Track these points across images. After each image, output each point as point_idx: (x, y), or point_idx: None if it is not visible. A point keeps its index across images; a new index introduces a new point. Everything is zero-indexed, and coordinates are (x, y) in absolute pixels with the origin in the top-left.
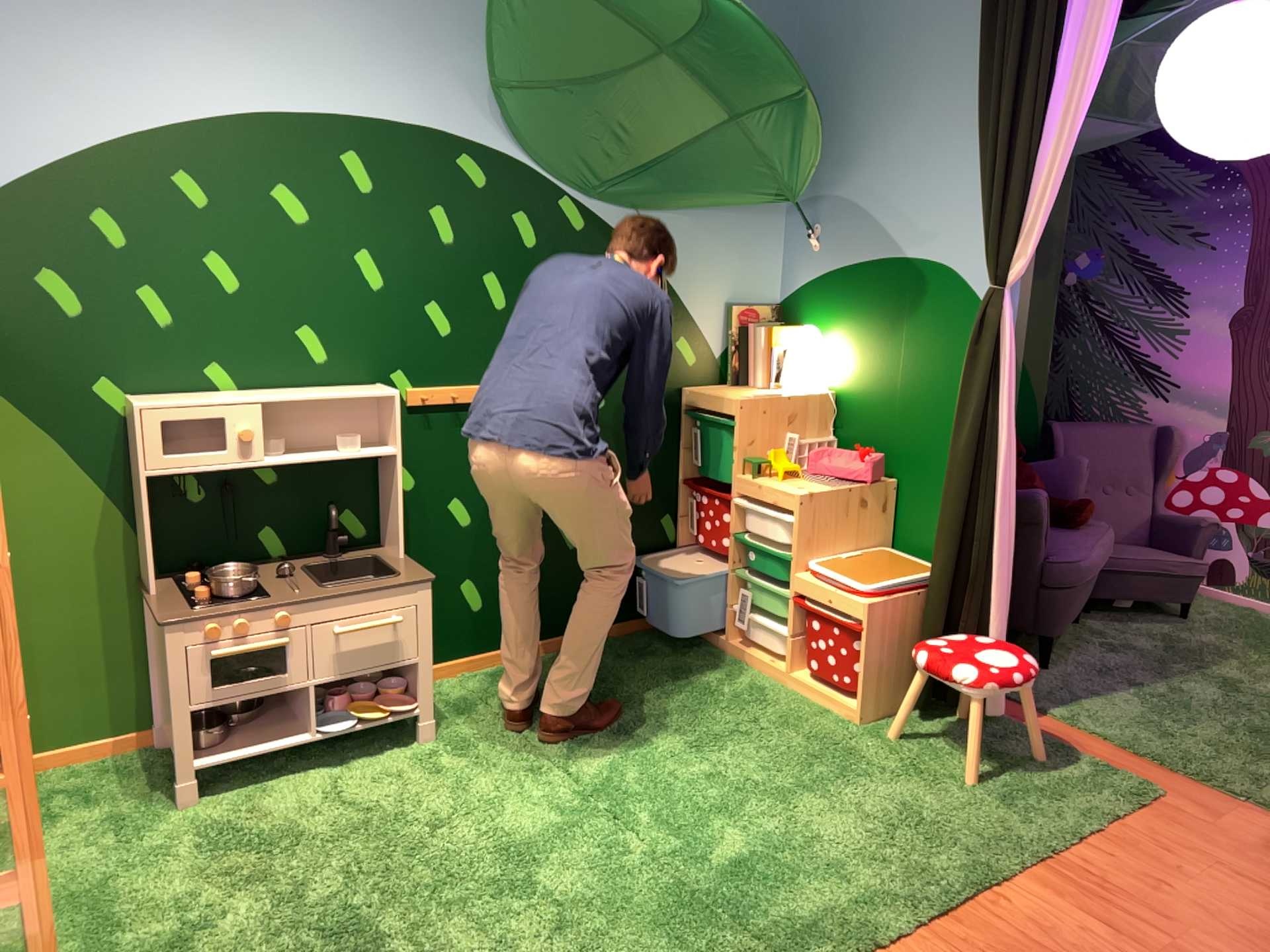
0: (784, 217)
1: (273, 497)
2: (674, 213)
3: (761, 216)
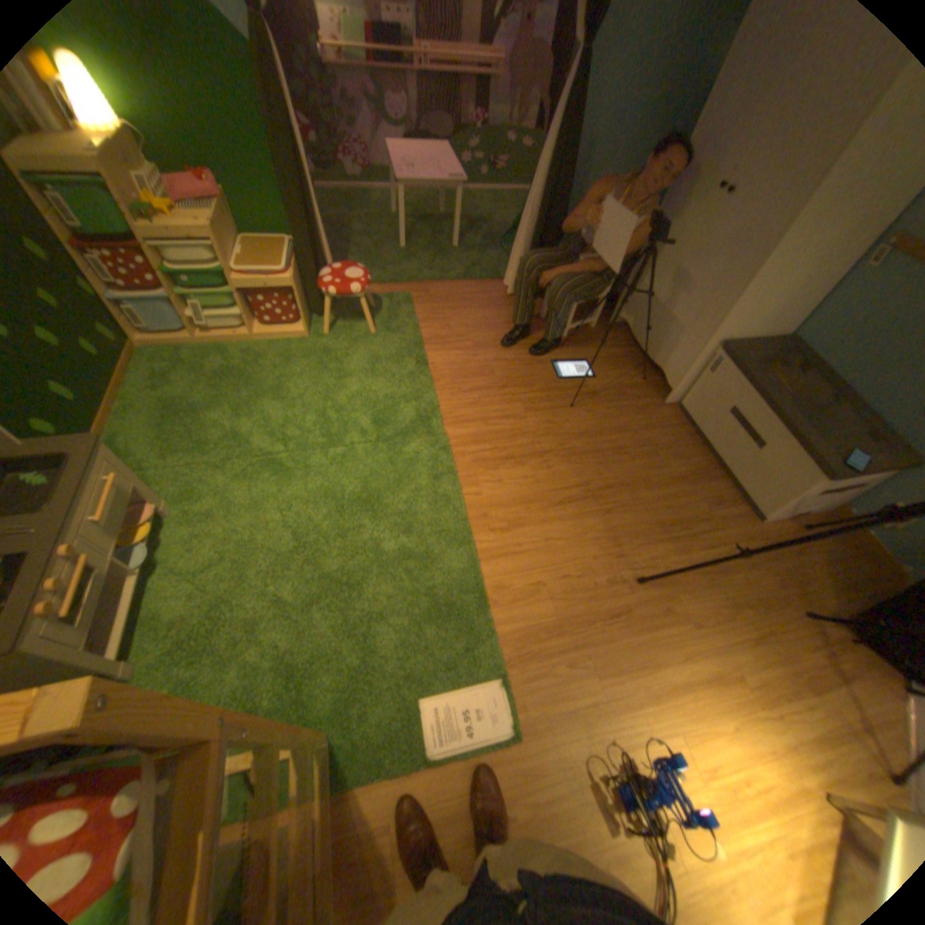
0: None
1: None
2: None
3: None
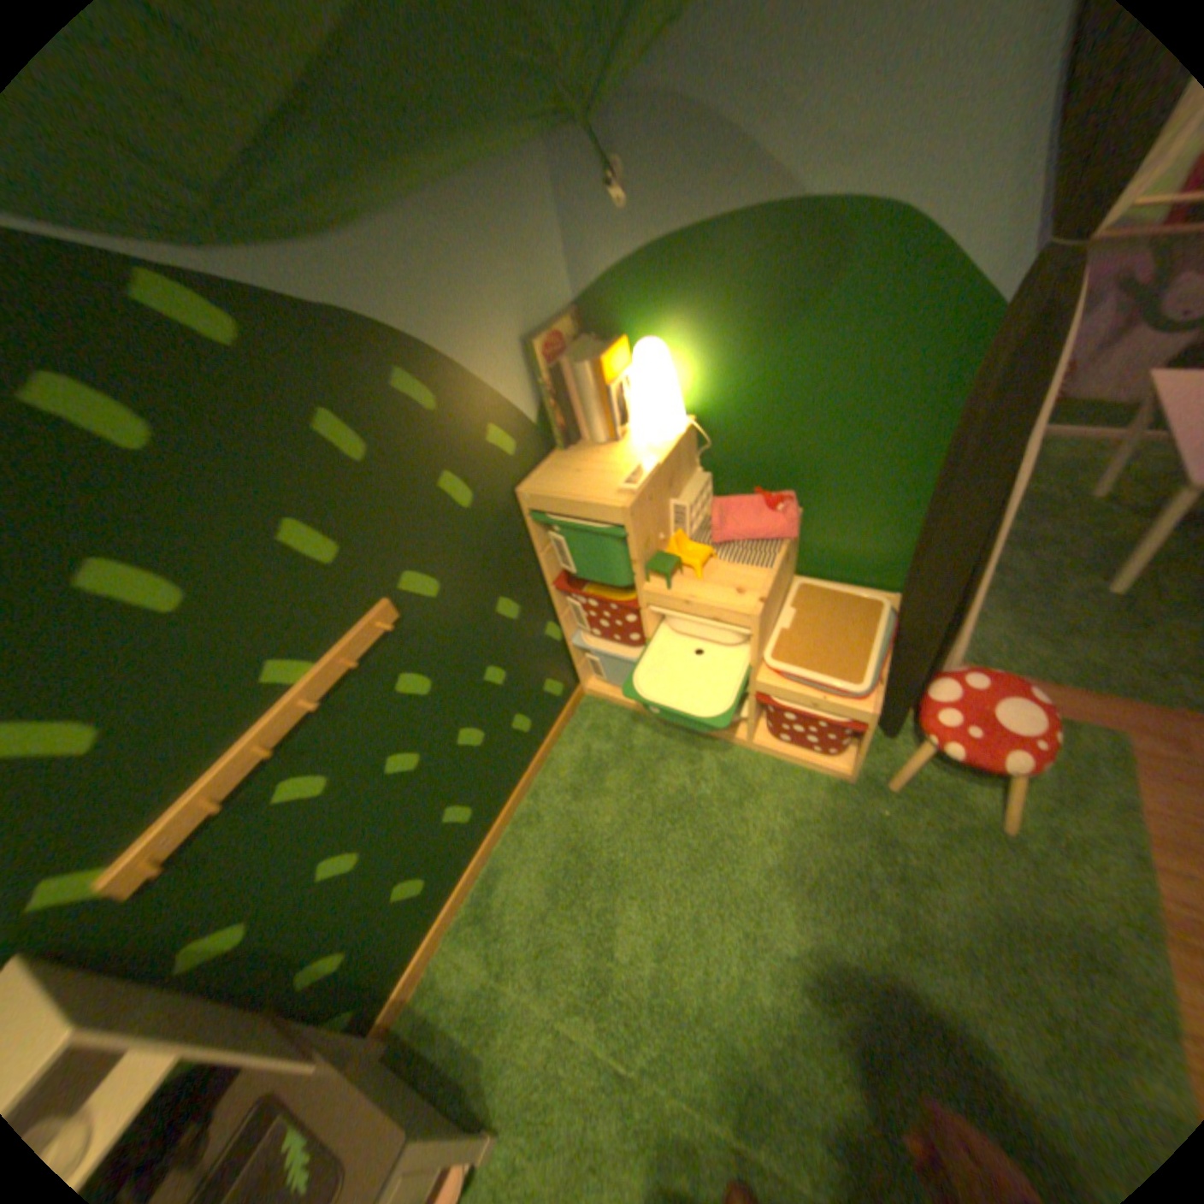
0: (547, 153)
1: None
2: (397, 213)
3: (518, 164)
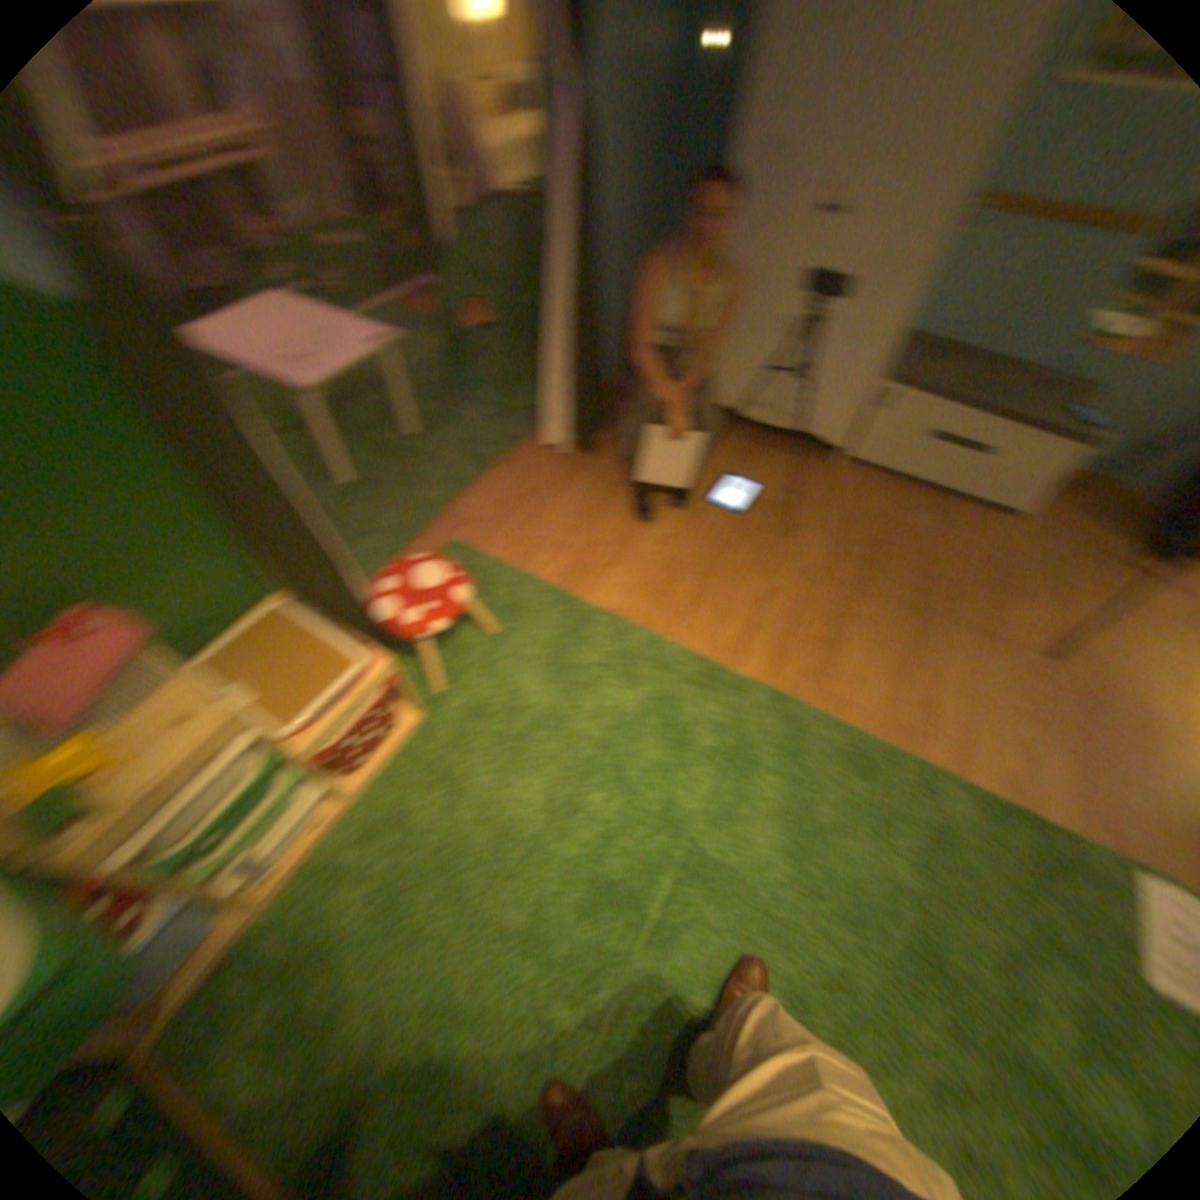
0: None
1: None
2: None
3: None
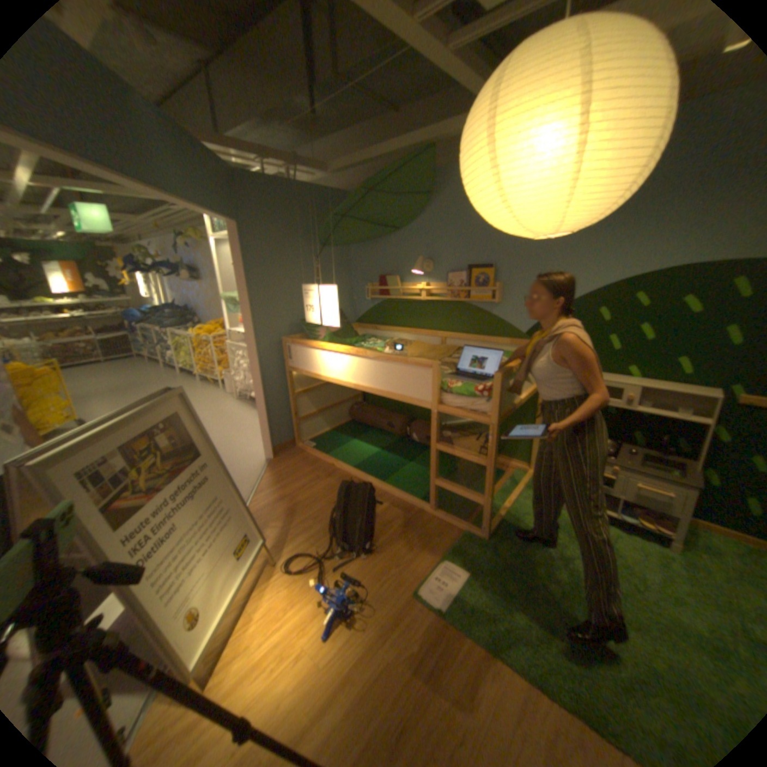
0: None
1: (645, 423)
2: None
3: None
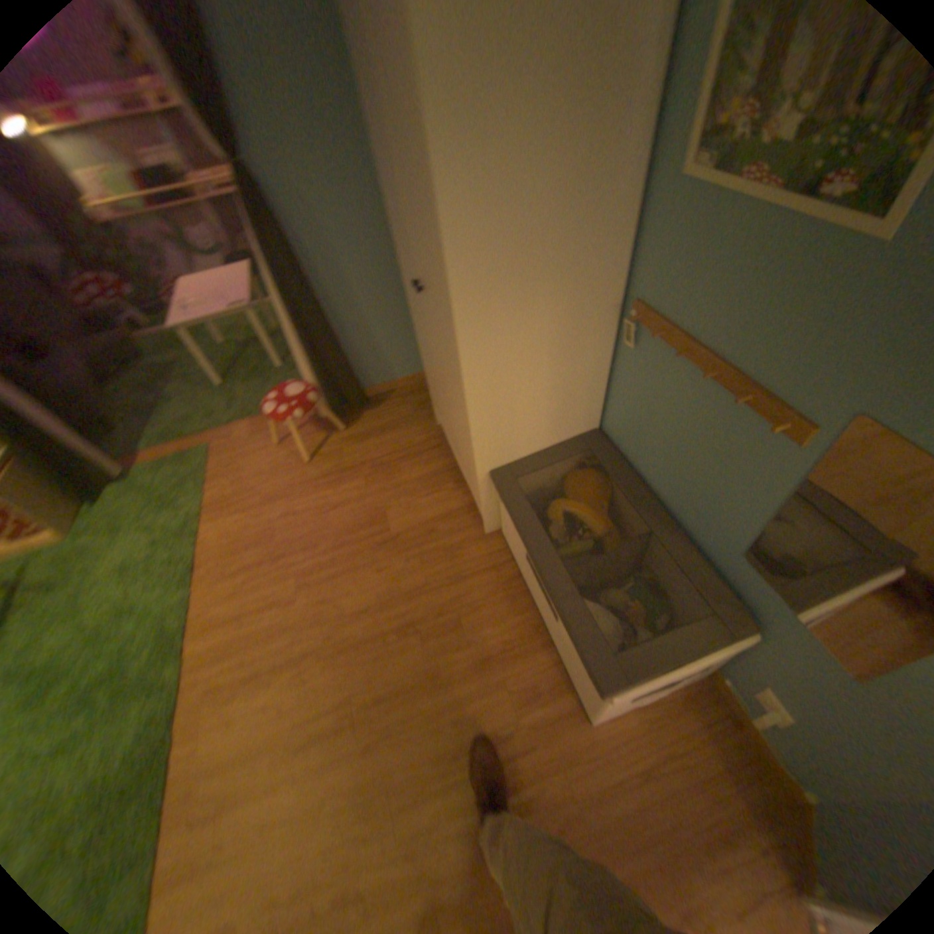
0: None
1: None
2: None
3: None
